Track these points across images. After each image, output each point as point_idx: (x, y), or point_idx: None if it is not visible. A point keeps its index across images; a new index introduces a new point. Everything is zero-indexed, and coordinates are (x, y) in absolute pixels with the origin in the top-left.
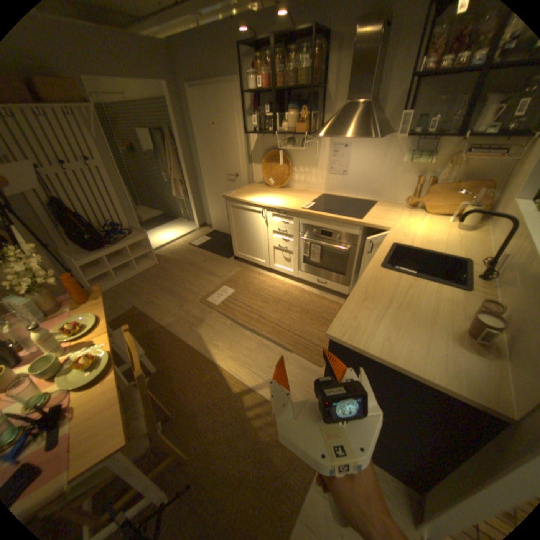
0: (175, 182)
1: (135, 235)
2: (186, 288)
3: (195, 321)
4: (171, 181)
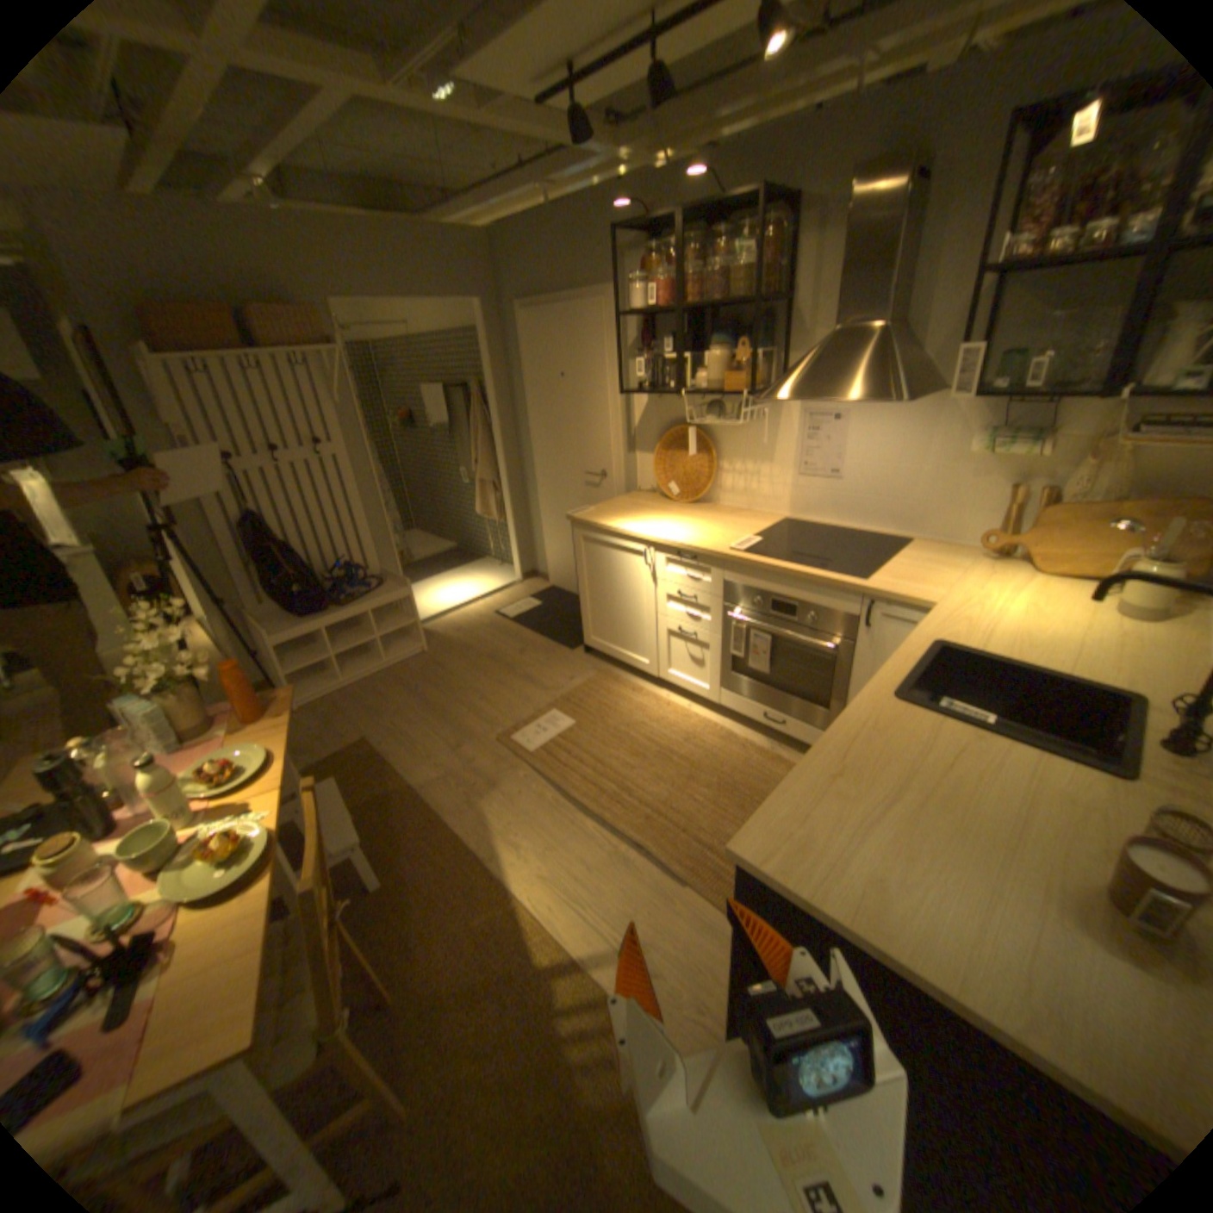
0: (483, 486)
1: (388, 590)
2: (475, 707)
3: (479, 784)
4: (475, 484)
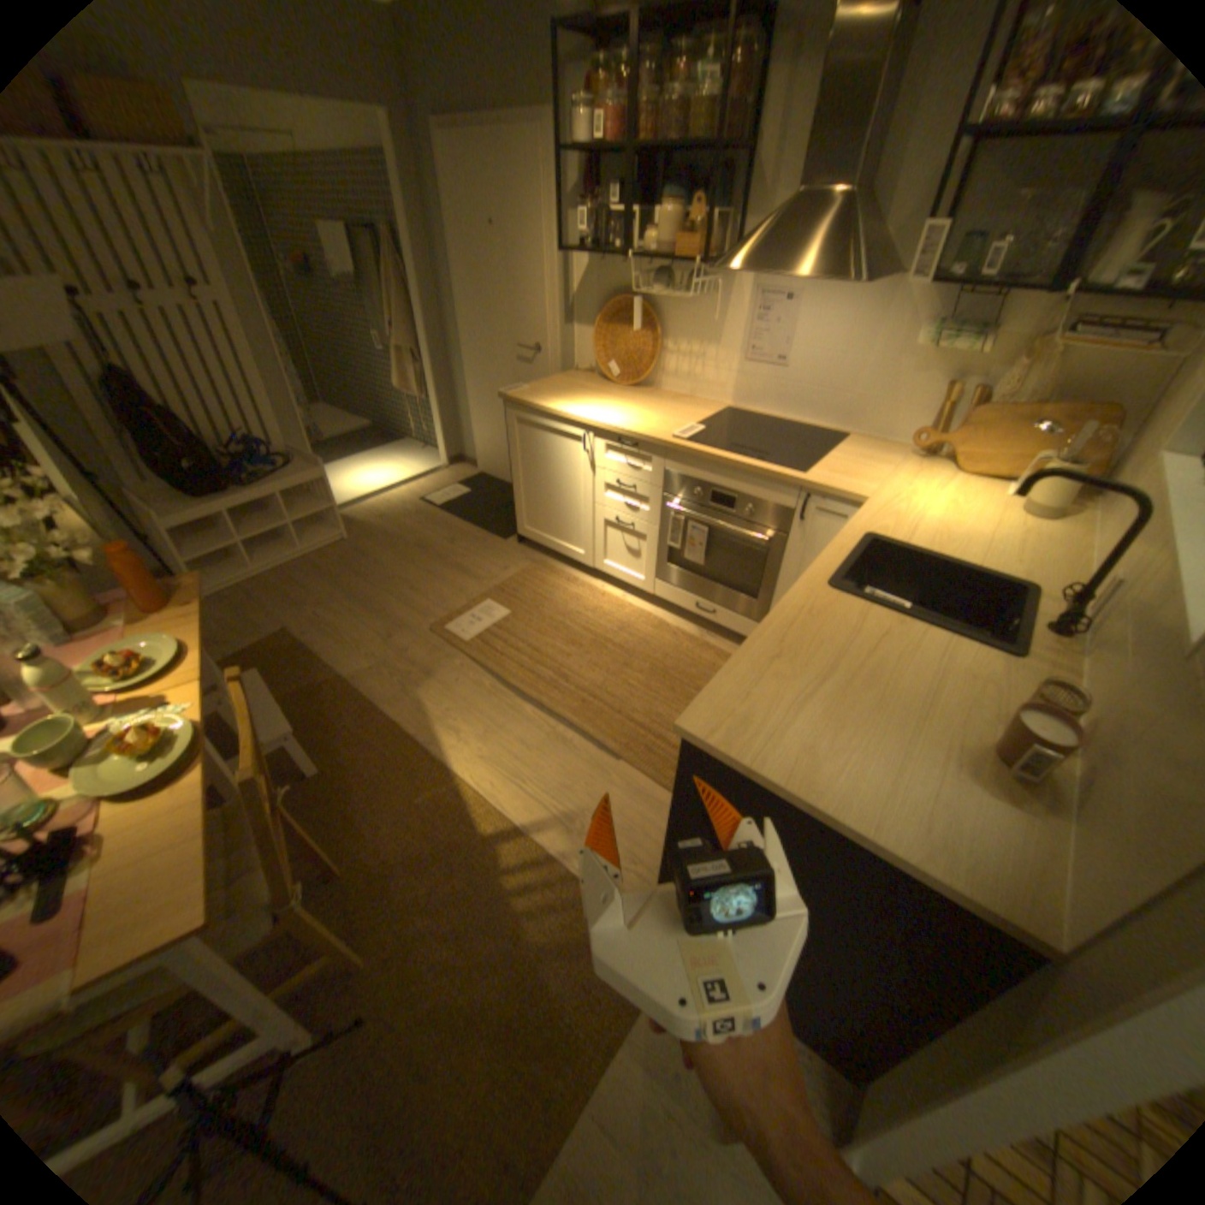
0: (400, 356)
1: (297, 470)
2: (404, 597)
3: (413, 673)
4: (390, 353)
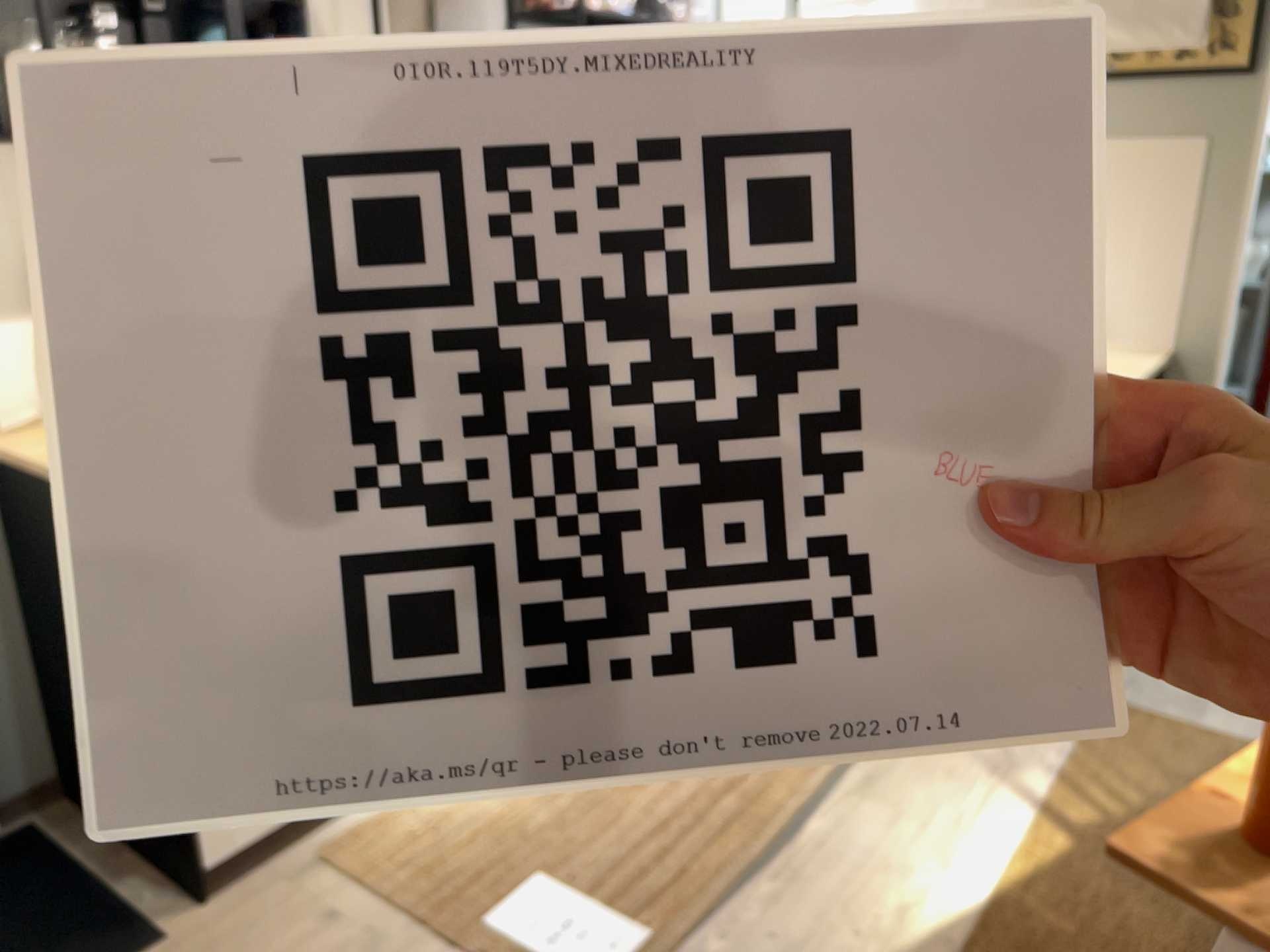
0: None
1: None
2: None
3: None
4: None
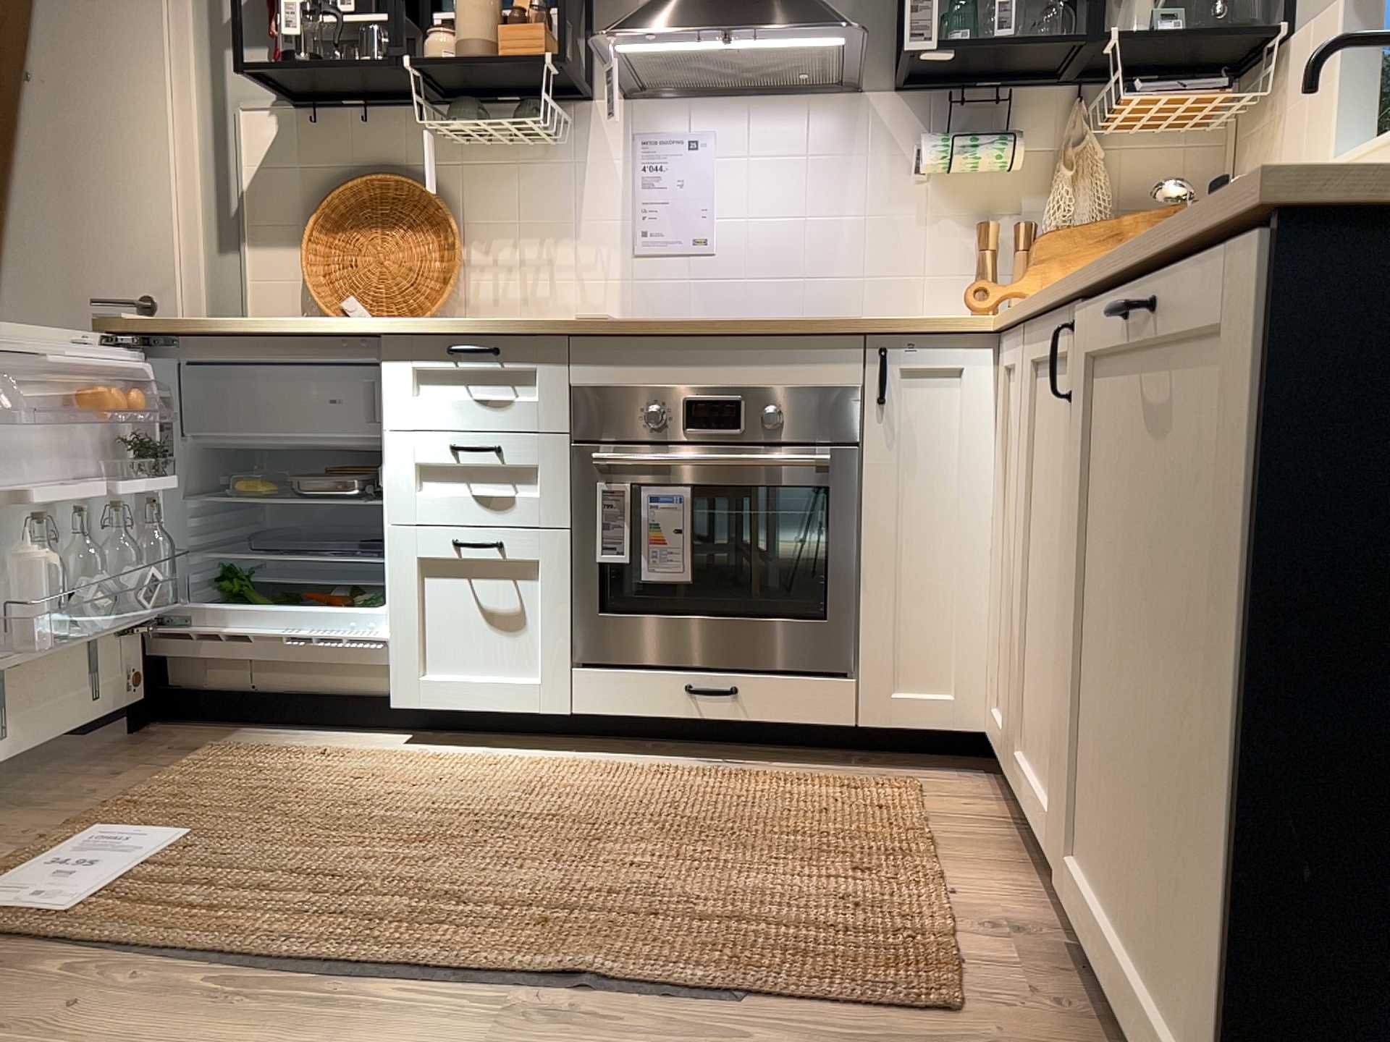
0: None
1: None
2: None
3: None
4: None
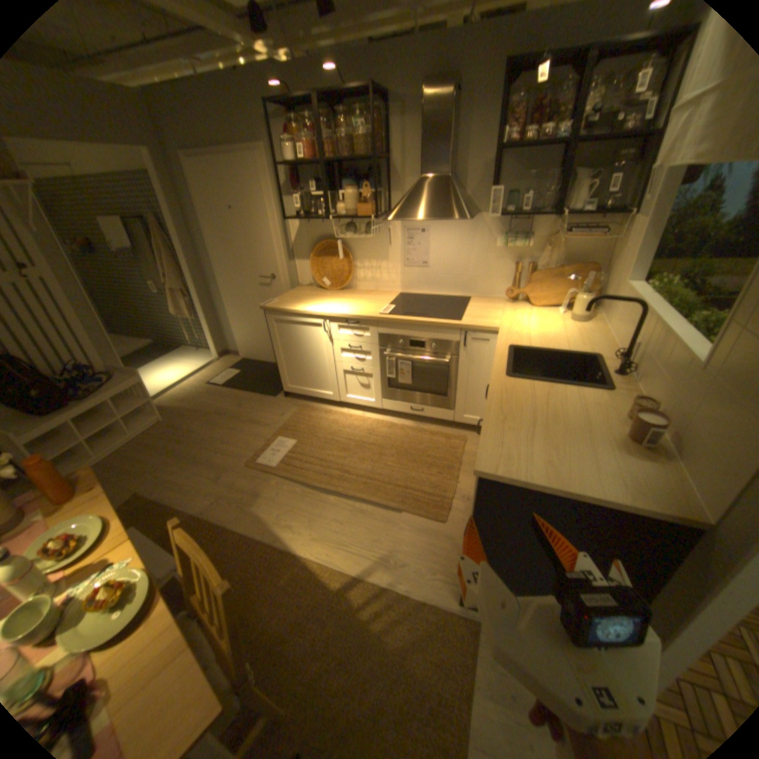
0: (171, 294)
1: (119, 380)
2: (219, 449)
3: (244, 498)
4: (163, 293)
